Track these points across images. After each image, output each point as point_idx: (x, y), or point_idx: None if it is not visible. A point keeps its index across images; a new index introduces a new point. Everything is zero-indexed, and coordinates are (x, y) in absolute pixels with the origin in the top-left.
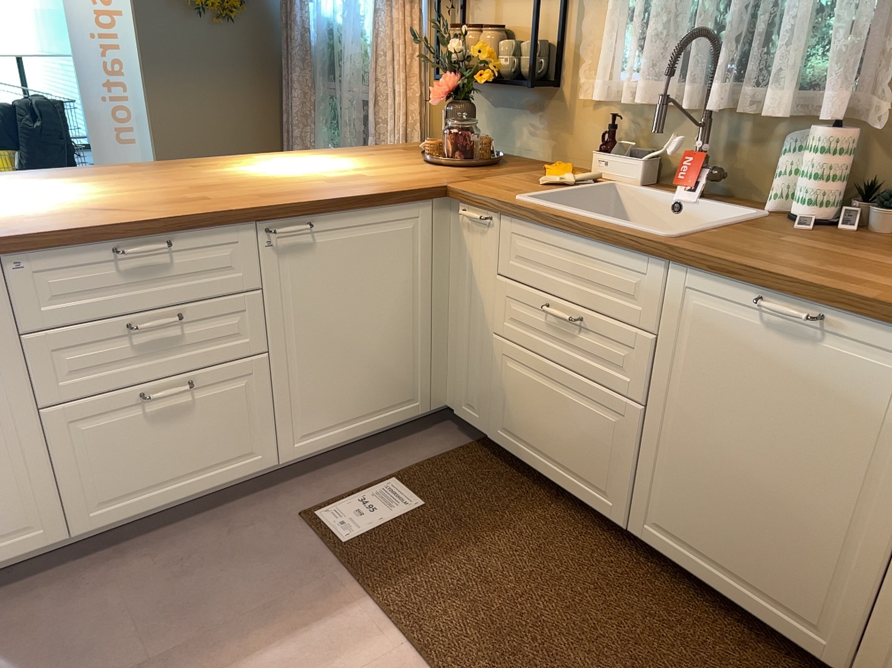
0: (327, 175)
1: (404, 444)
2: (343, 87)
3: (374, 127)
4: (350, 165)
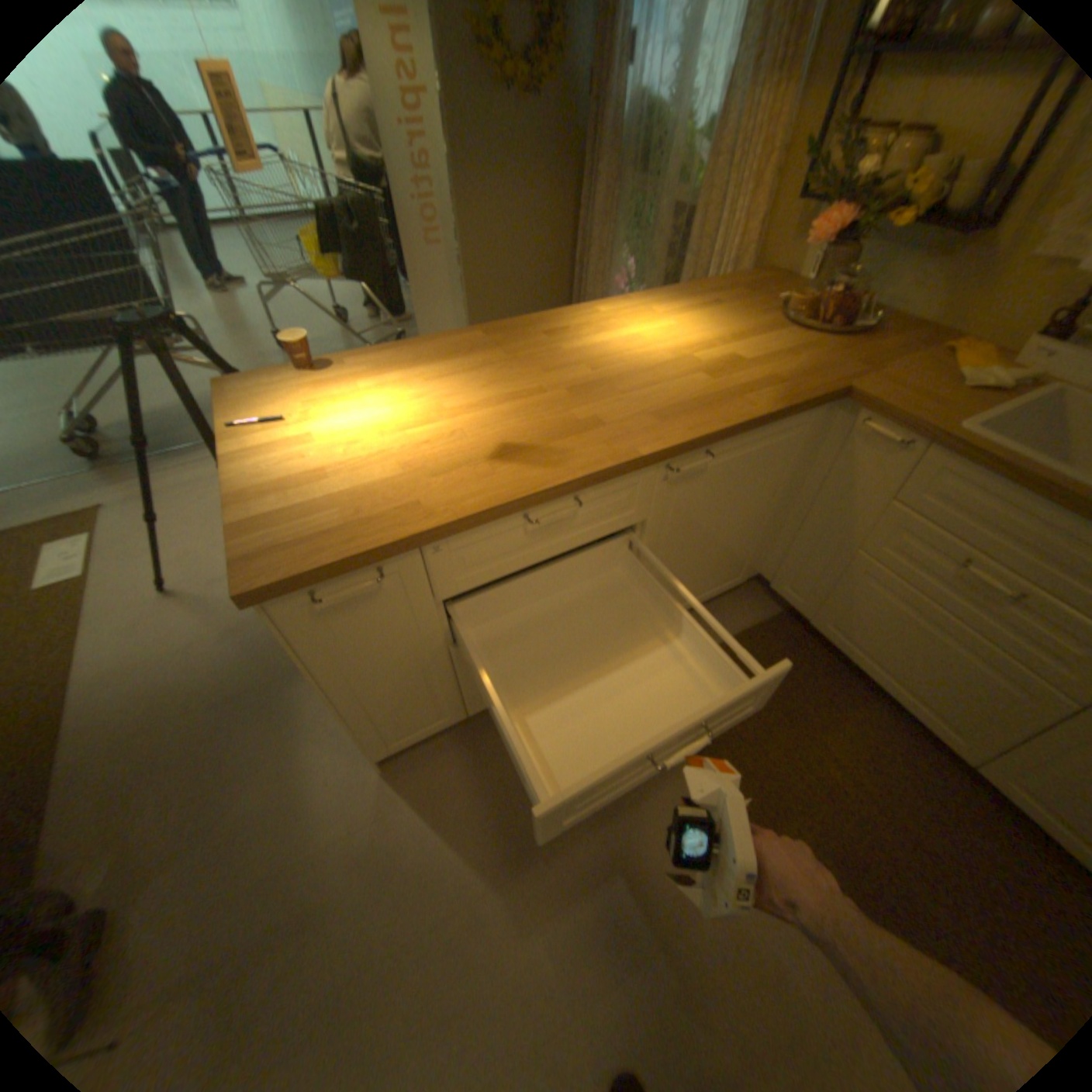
0: (699, 355)
1: (719, 608)
2: (655, 181)
3: (697, 243)
4: (709, 328)
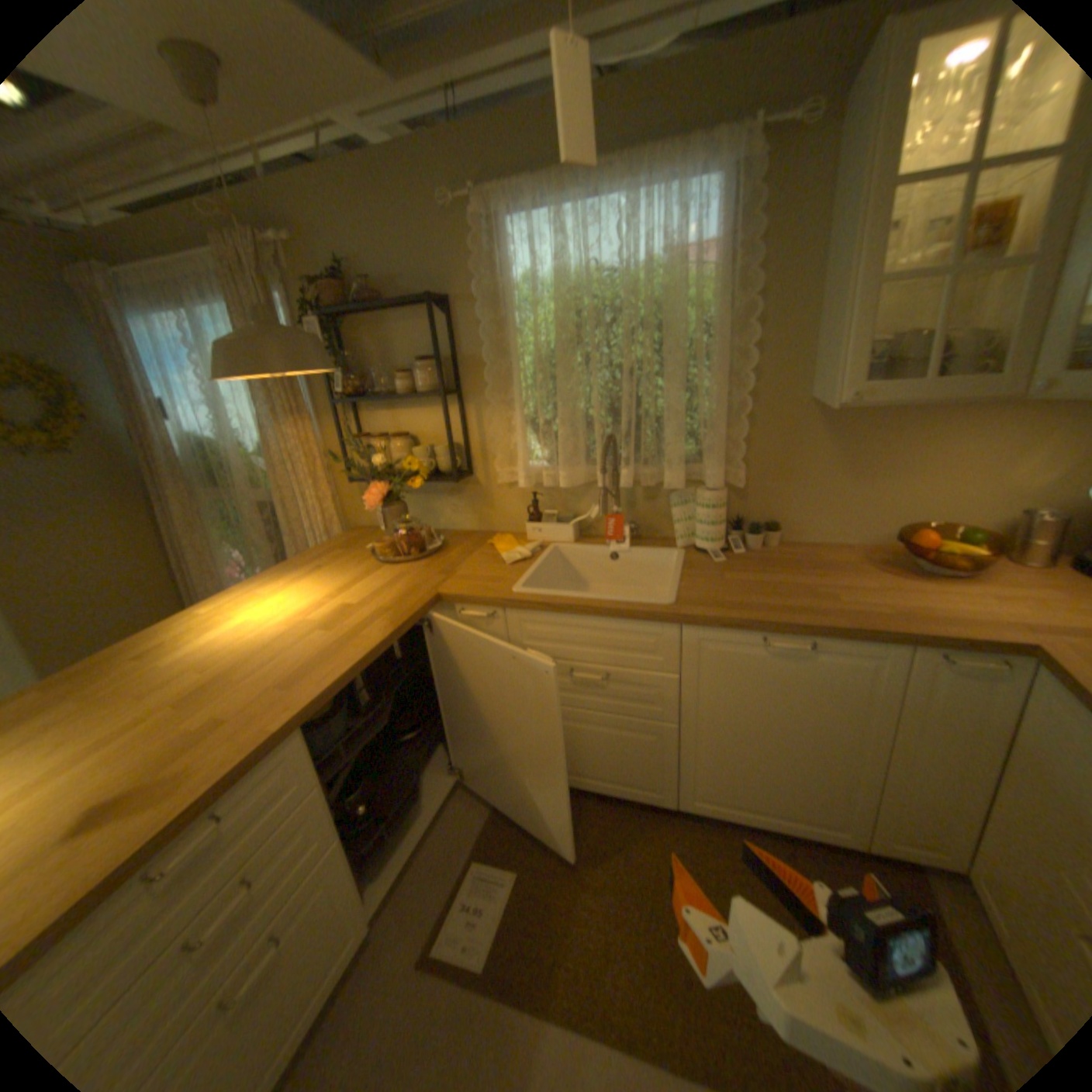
0: (311, 617)
1: (454, 817)
2: (229, 492)
3: (287, 527)
4: (316, 591)
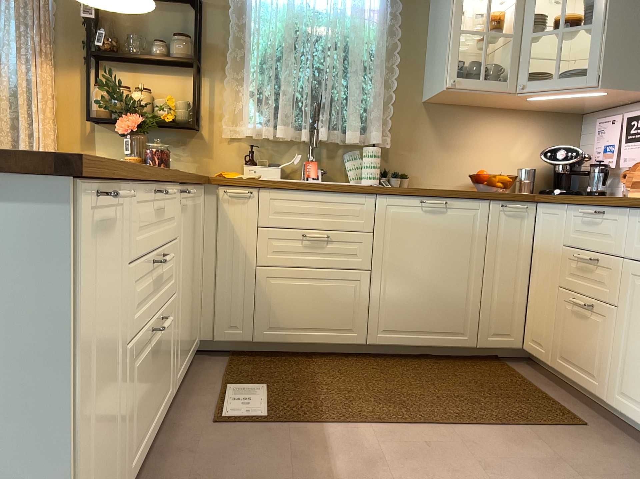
0: None
1: (195, 373)
2: None
3: None
4: None
